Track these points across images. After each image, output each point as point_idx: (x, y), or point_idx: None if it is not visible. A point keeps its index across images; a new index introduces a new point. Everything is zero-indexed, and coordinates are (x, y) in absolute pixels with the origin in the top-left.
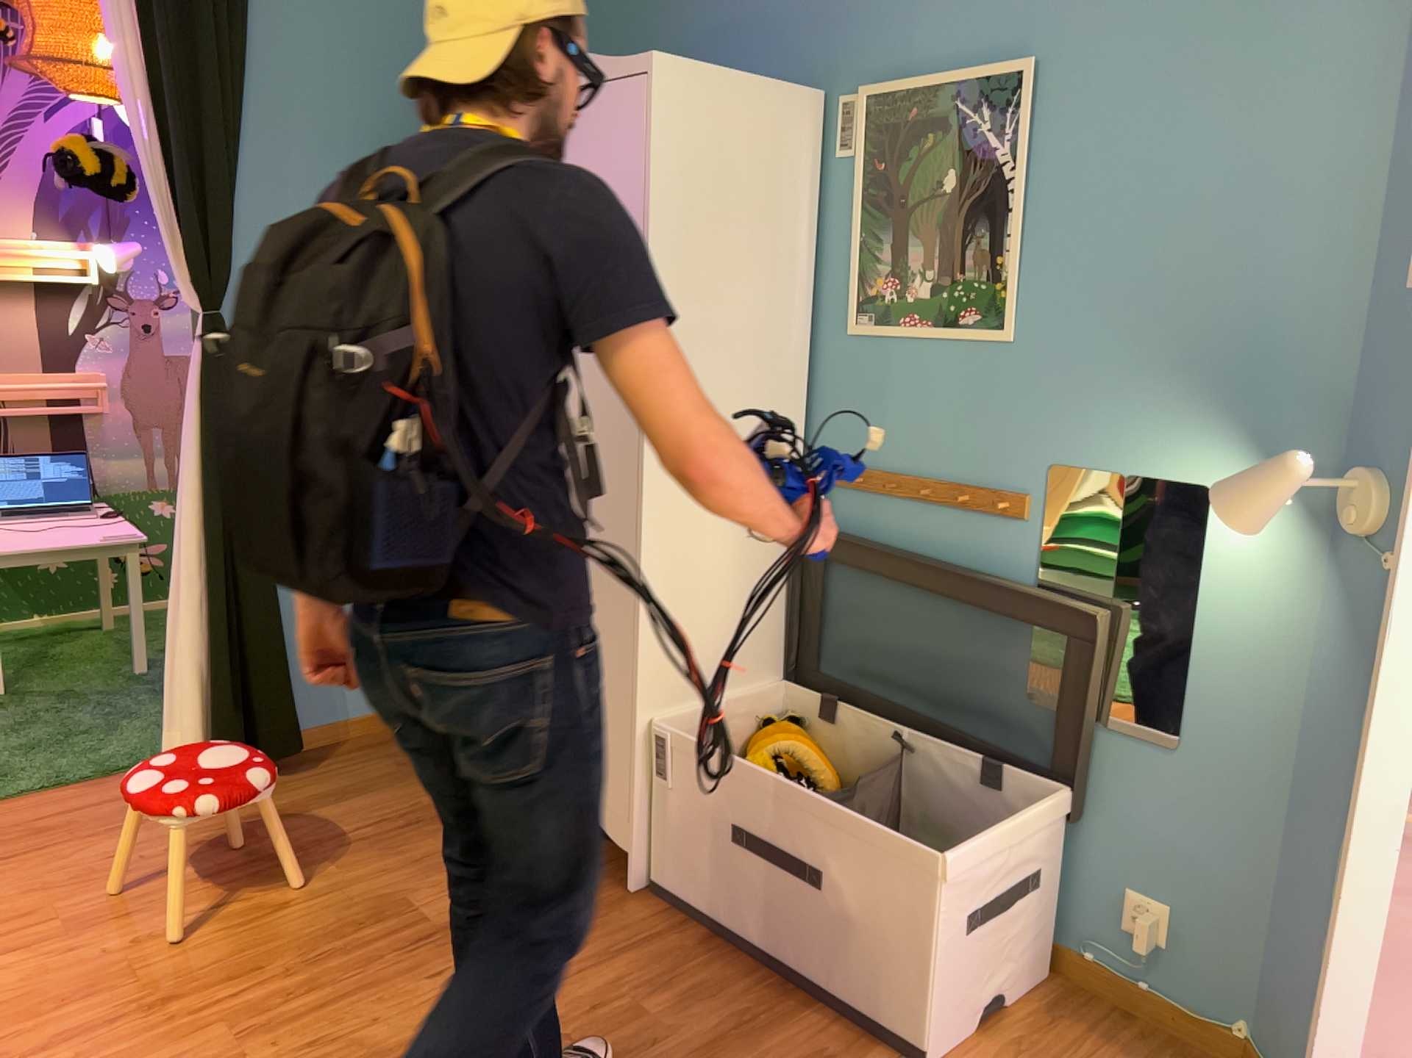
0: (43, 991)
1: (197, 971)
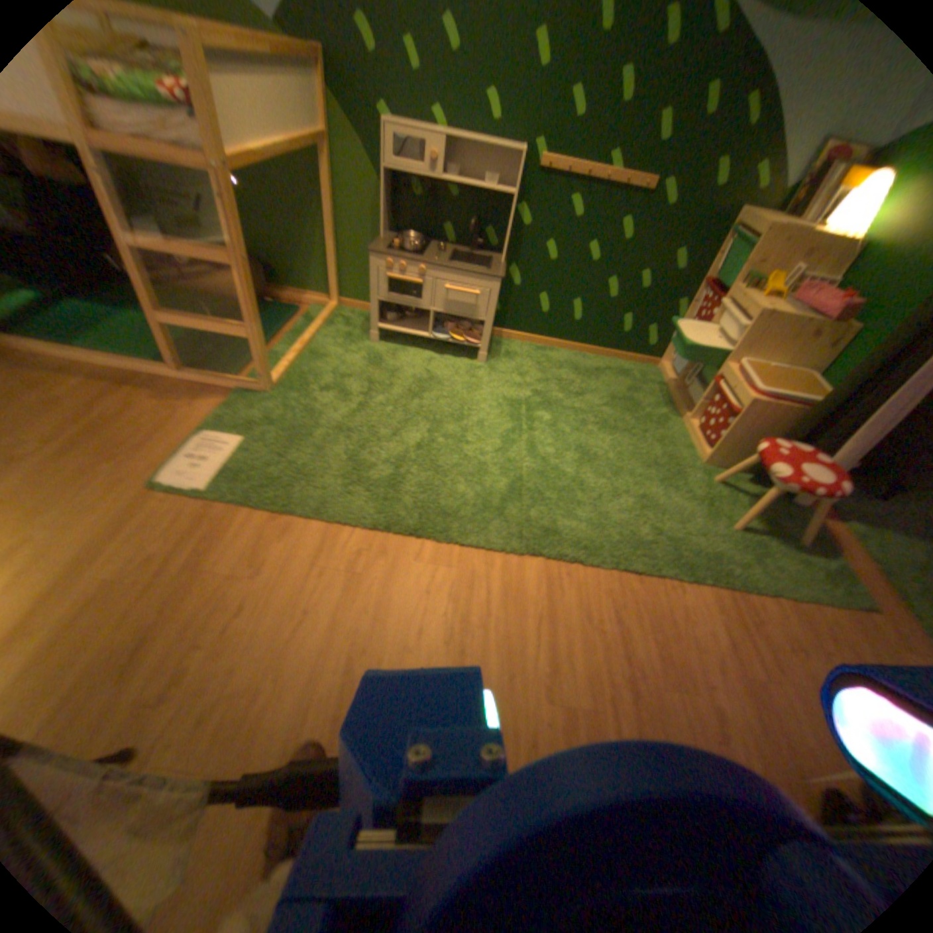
0: (674, 643)
1: (658, 726)
